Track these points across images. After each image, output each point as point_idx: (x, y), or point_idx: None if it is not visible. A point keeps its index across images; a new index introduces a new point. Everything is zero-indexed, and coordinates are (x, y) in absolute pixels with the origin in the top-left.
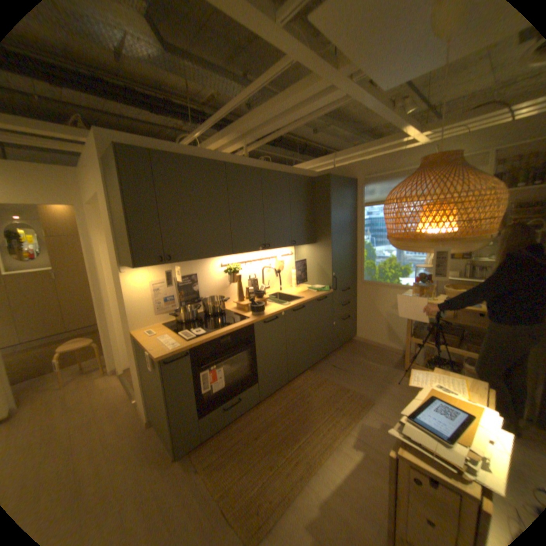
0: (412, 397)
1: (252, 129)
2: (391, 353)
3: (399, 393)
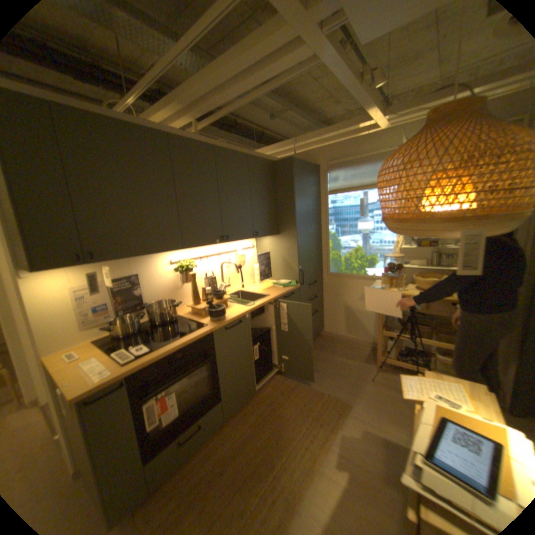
0: (388, 394)
1: (201, 98)
2: (360, 346)
3: (375, 391)
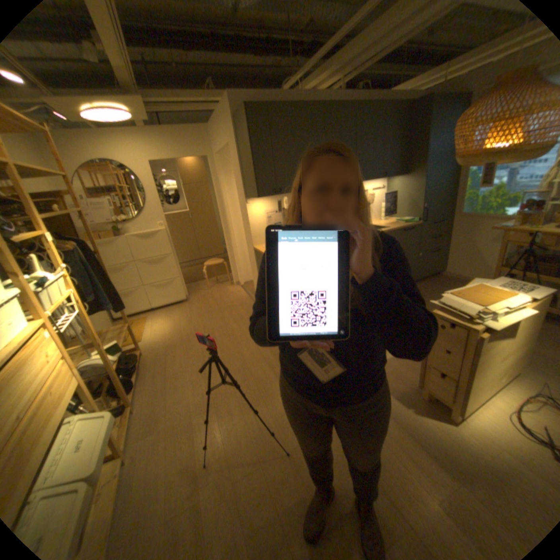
0: None
1: (349, 59)
2: None
3: None
